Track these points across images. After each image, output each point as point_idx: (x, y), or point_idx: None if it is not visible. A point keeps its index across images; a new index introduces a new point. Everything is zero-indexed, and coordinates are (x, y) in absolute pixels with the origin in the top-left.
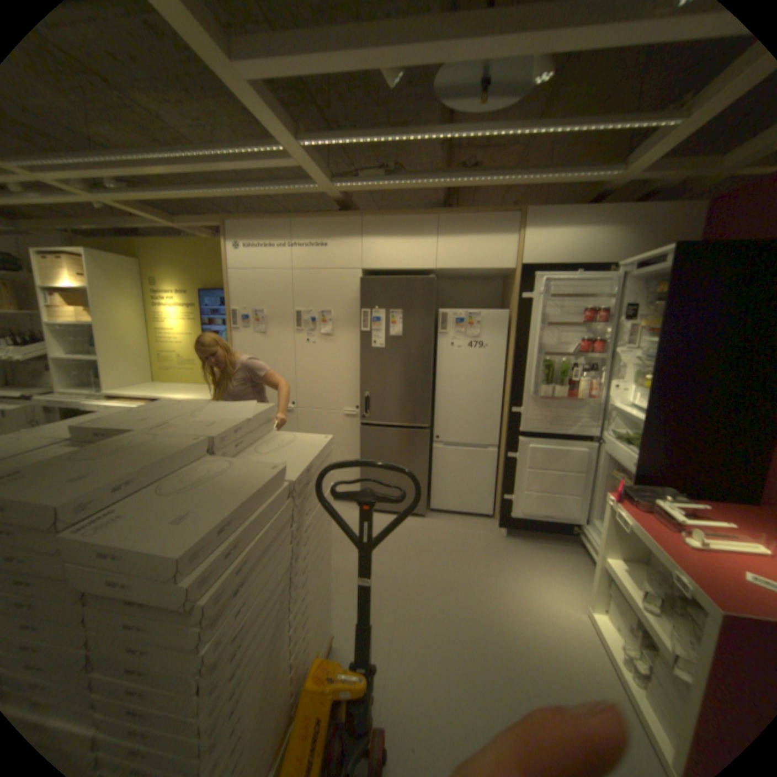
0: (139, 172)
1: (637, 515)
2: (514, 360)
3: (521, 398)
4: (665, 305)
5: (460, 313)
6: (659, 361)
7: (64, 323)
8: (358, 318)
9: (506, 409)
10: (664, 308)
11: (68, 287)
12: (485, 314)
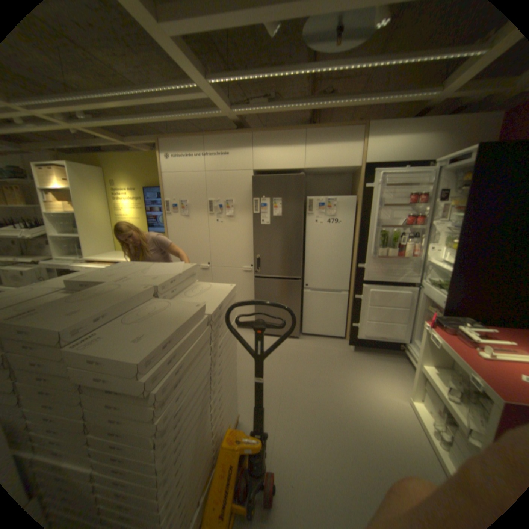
0: (100, 107)
1: (446, 336)
2: (360, 231)
3: (365, 257)
4: (469, 190)
5: (322, 199)
6: (464, 230)
7: (57, 212)
8: (251, 204)
9: (354, 265)
10: (469, 192)
11: (58, 188)
12: (339, 199)
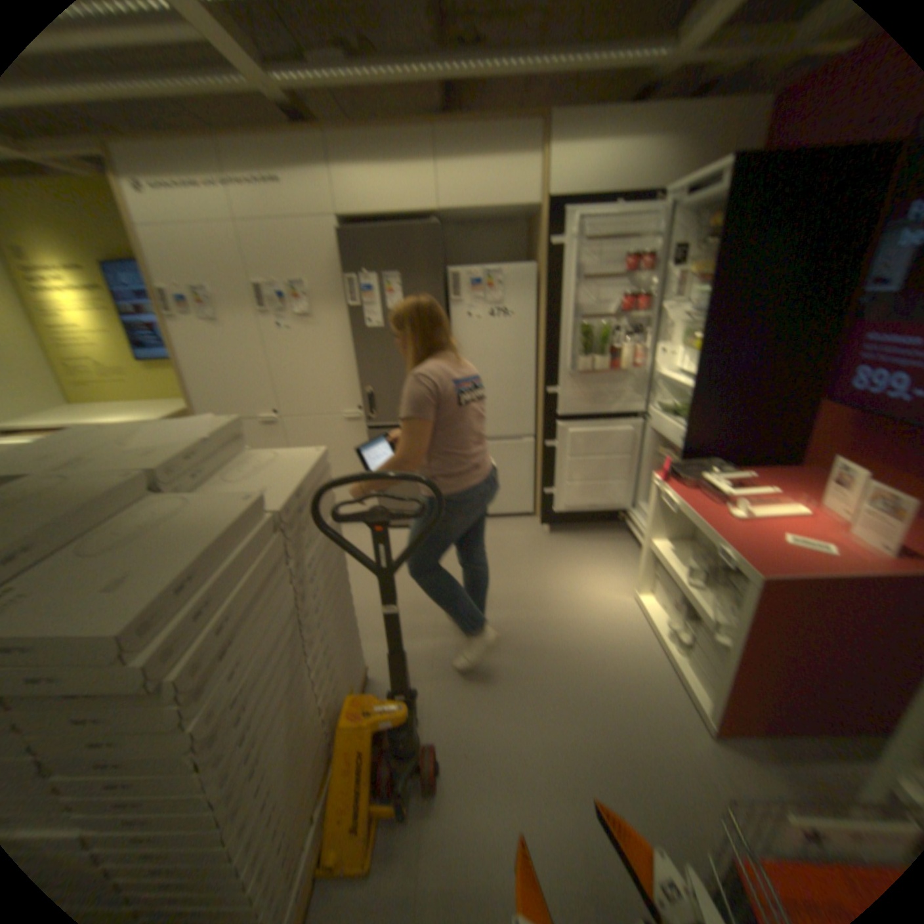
0: None
1: (685, 493)
2: (548, 331)
3: (558, 377)
4: (719, 244)
5: (478, 274)
6: (710, 316)
7: None
8: (345, 290)
9: (542, 391)
10: (718, 248)
11: None
12: (508, 272)
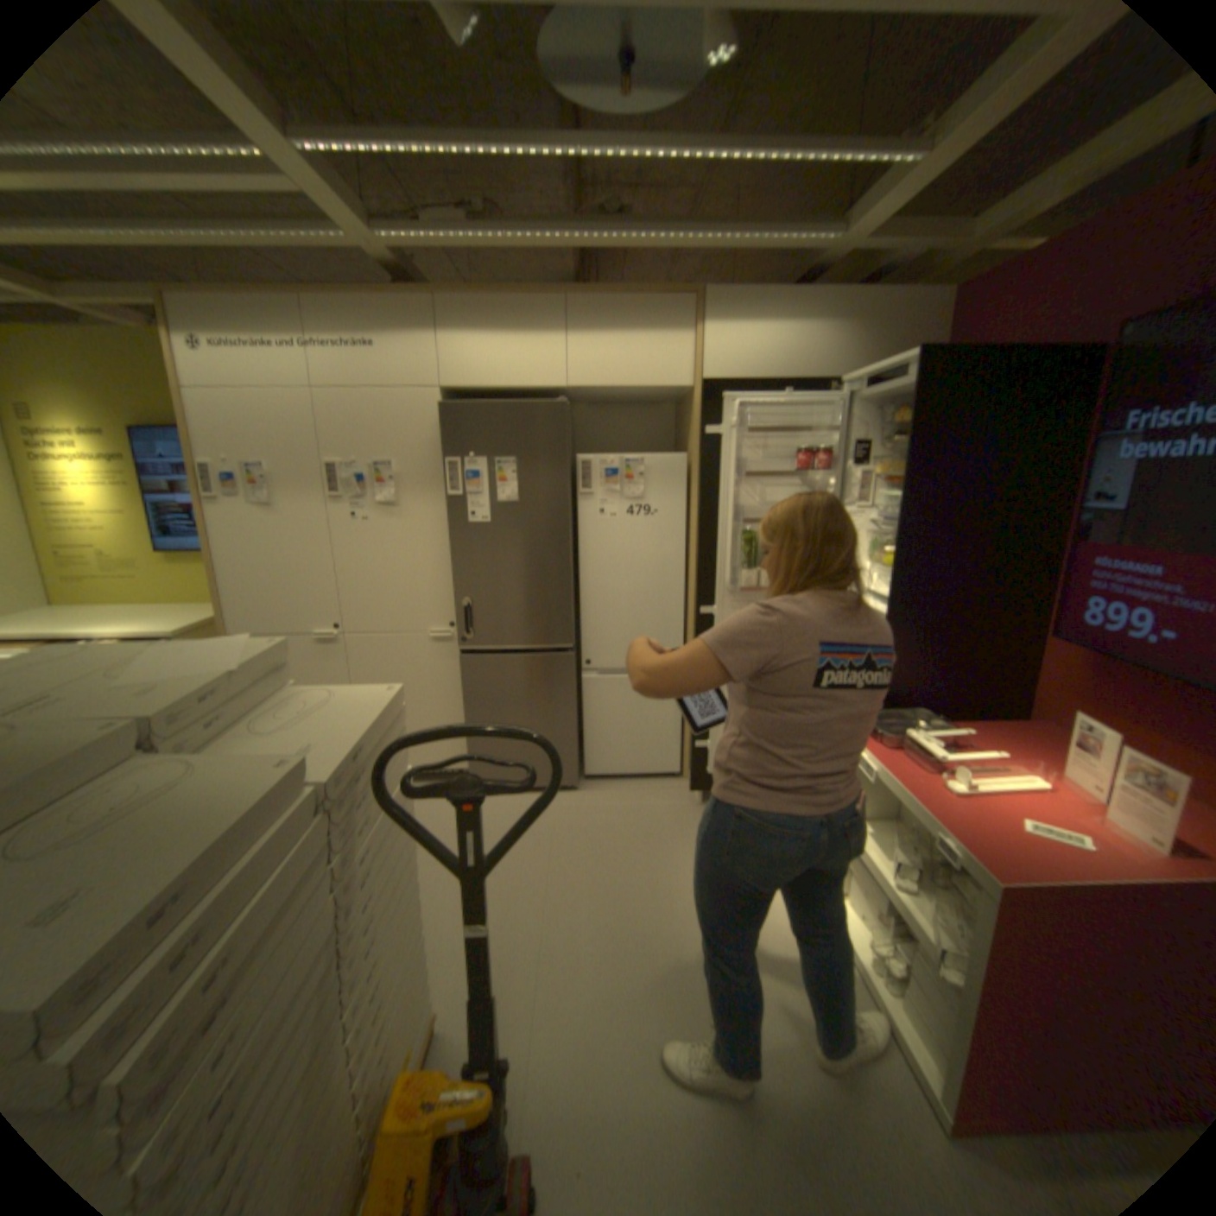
0: None
1: (883, 754)
2: (700, 533)
3: (713, 591)
4: (907, 442)
5: (612, 461)
6: (901, 525)
7: None
8: (442, 472)
9: (691, 609)
10: (906, 446)
11: None
12: (650, 461)
